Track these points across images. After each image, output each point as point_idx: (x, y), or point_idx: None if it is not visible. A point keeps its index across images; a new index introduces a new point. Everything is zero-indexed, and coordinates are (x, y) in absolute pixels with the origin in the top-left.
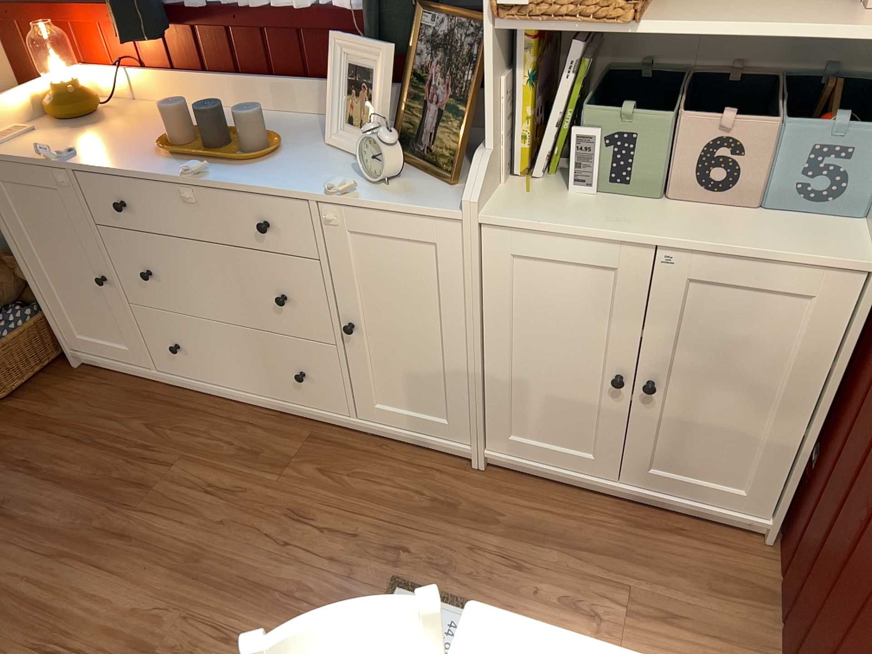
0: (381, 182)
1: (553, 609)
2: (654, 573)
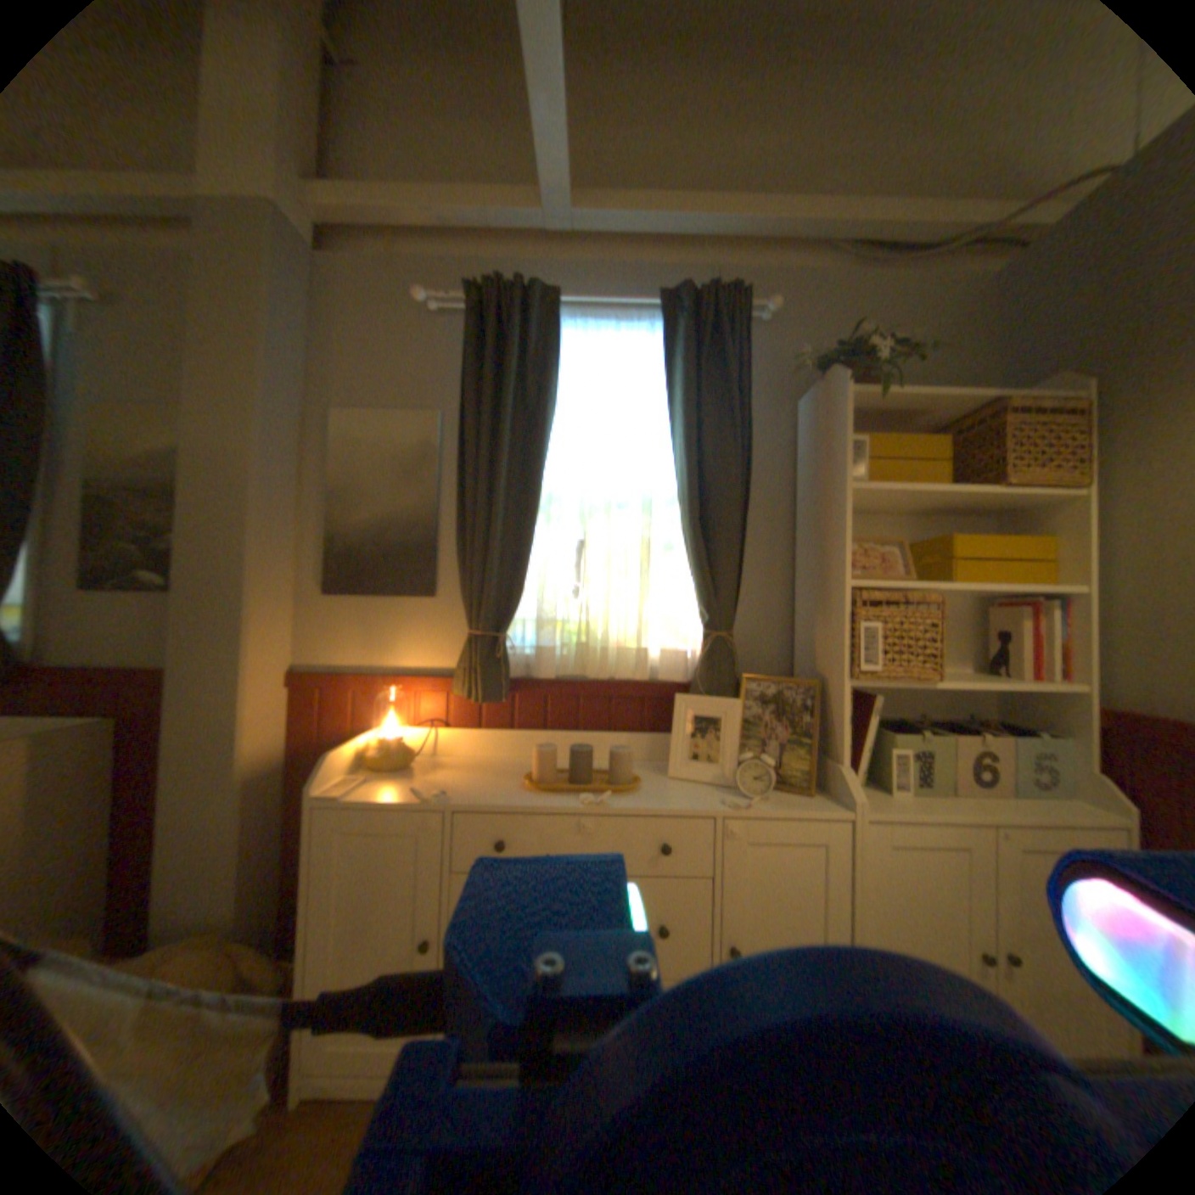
0: (764, 795)
1: None
2: None
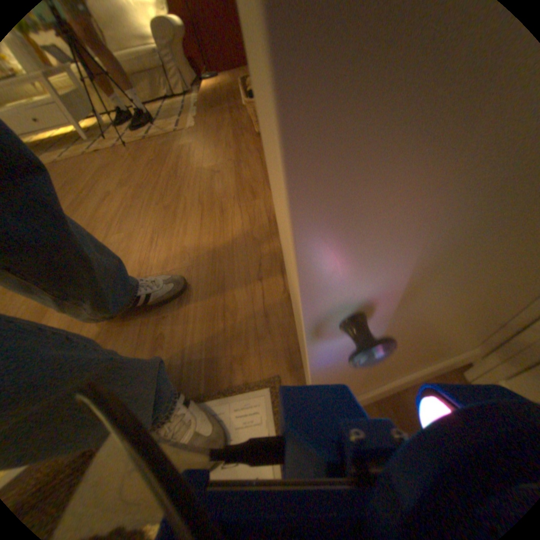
0: None
1: None
2: None
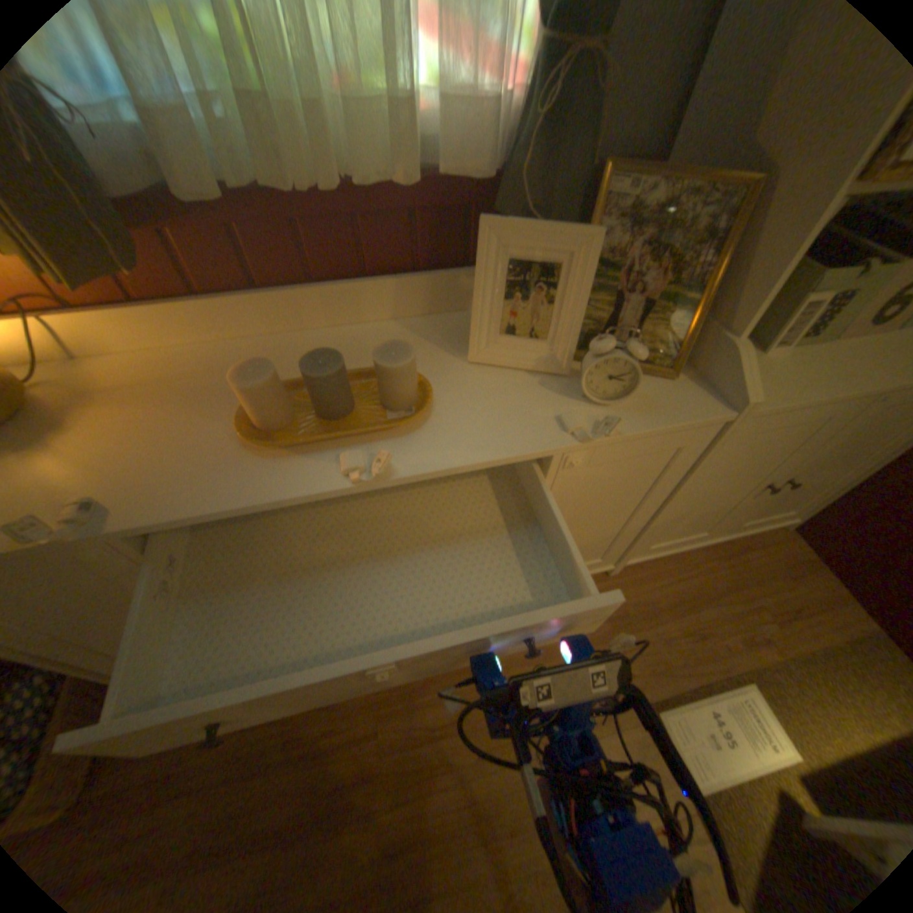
0: (619, 399)
1: (753, 660)
2: (770, 592)
